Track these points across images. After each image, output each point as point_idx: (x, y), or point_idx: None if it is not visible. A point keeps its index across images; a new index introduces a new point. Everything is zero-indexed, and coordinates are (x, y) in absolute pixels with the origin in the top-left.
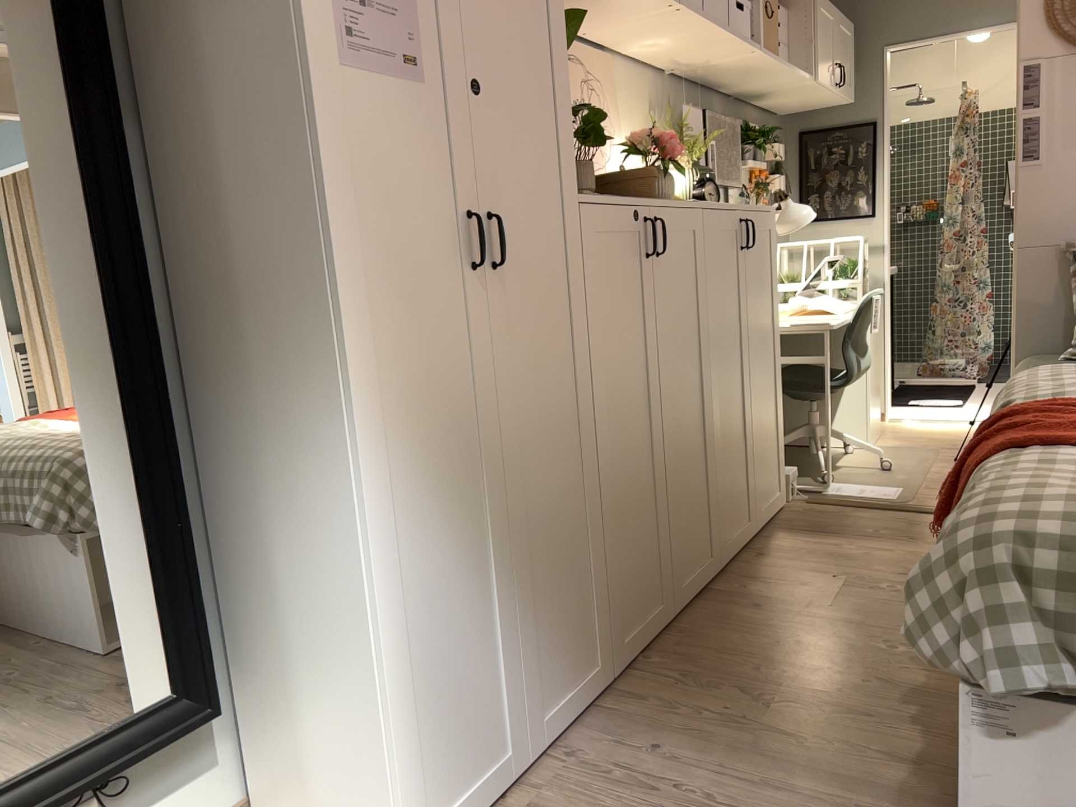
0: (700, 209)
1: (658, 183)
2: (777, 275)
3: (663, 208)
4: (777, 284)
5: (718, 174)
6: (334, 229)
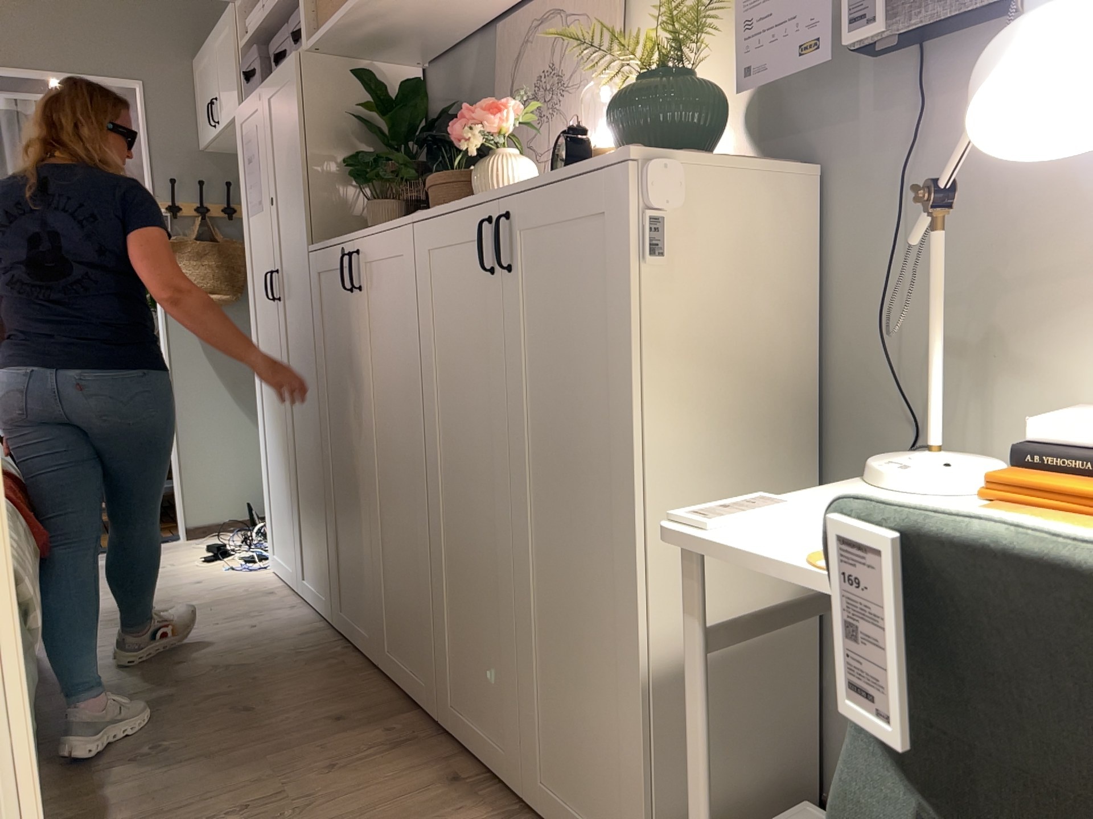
0: (406, 227)
1: (474, 182)
2: (629, 335)
3: (362, 240)
4: (630, 357)
5: (910, 1)
6: (248, 285)
